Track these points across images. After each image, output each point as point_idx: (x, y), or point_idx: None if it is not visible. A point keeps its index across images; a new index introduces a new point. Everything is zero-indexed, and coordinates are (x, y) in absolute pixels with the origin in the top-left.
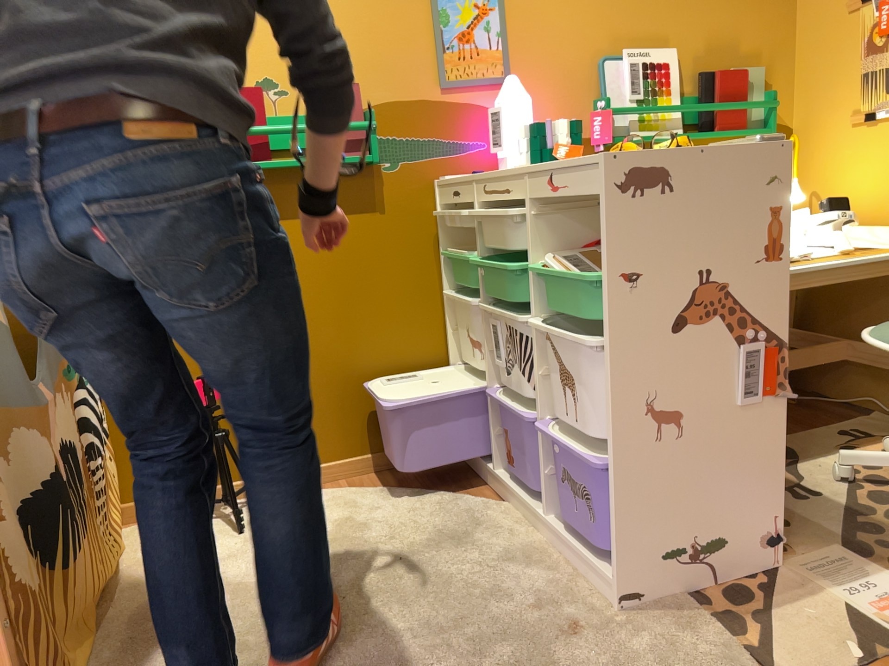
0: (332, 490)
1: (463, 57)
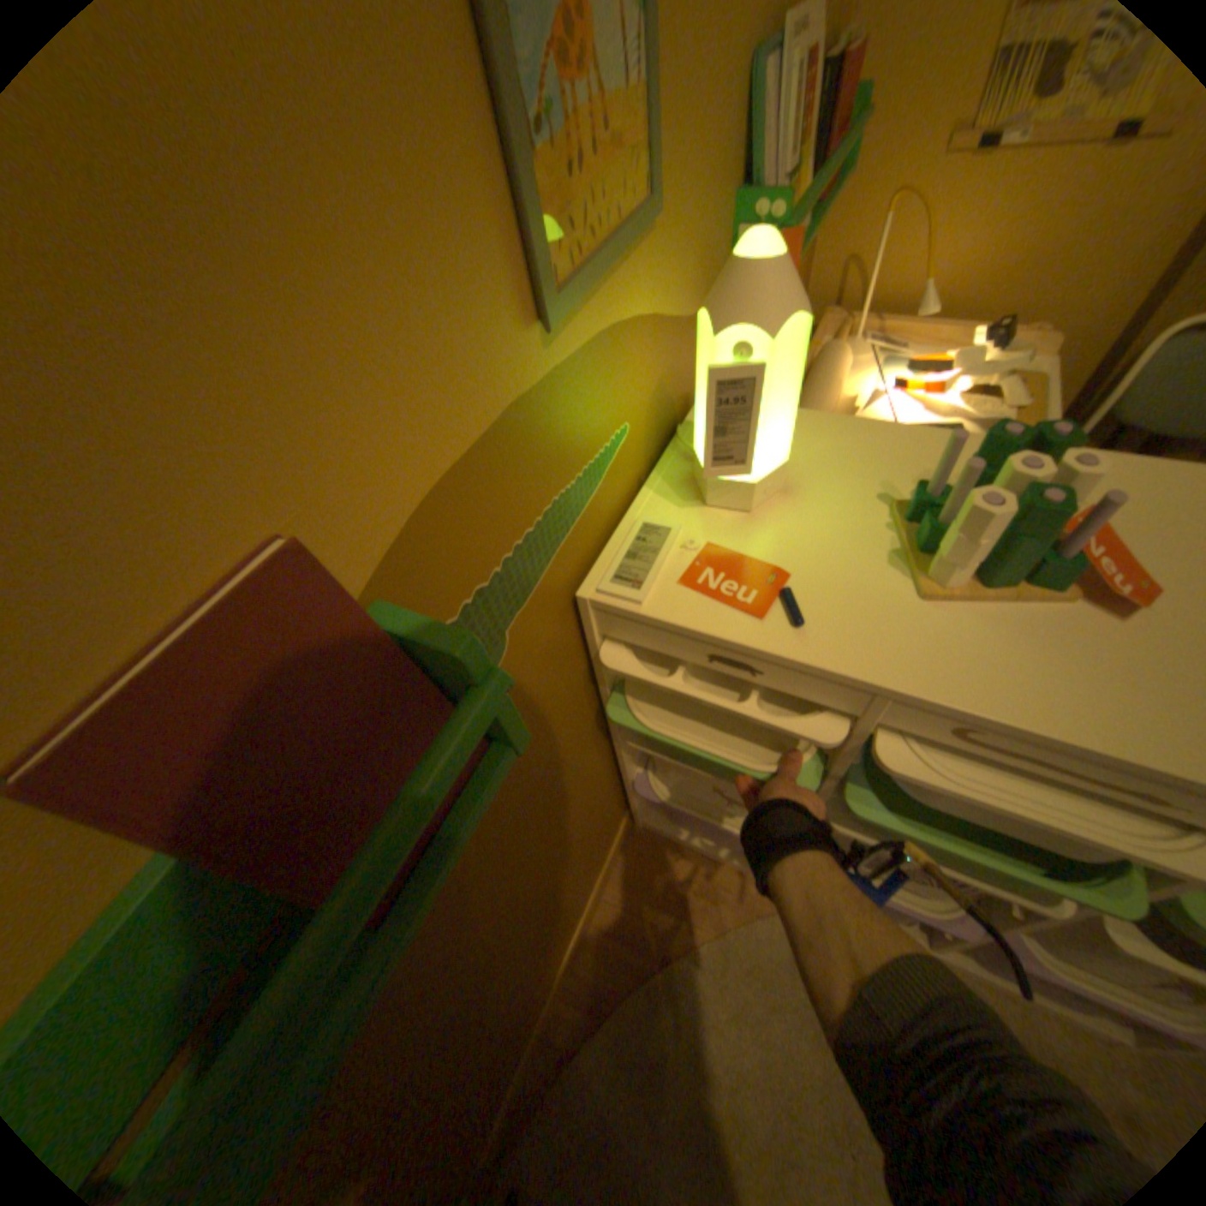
0: (593, 1060)
1: (579, 143)
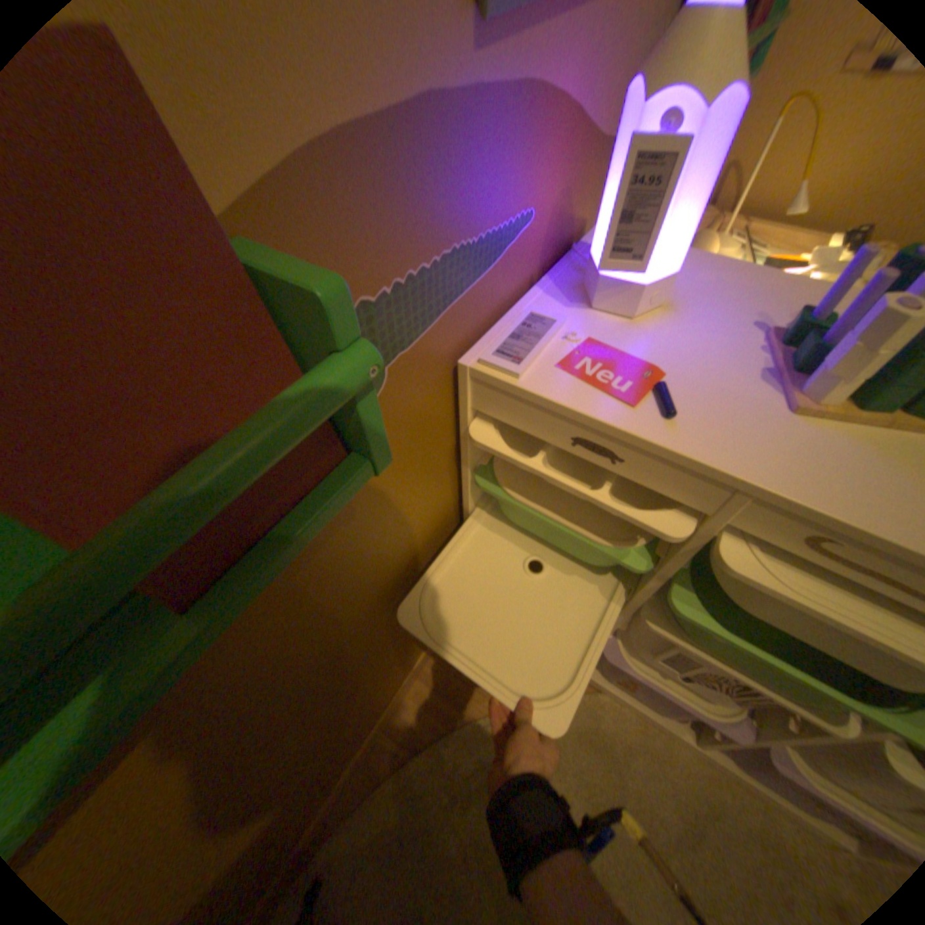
0: (402, 785)
1: None
